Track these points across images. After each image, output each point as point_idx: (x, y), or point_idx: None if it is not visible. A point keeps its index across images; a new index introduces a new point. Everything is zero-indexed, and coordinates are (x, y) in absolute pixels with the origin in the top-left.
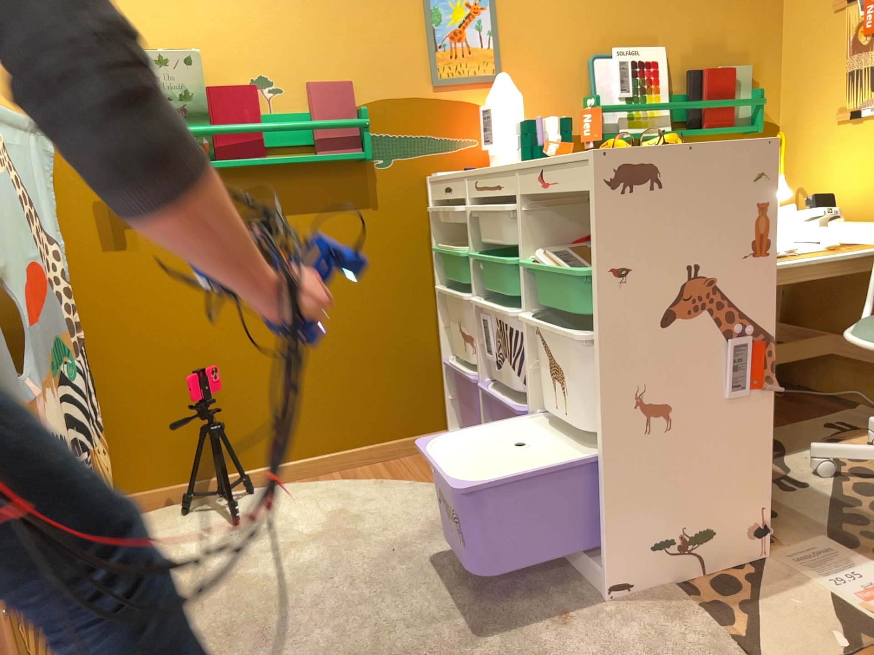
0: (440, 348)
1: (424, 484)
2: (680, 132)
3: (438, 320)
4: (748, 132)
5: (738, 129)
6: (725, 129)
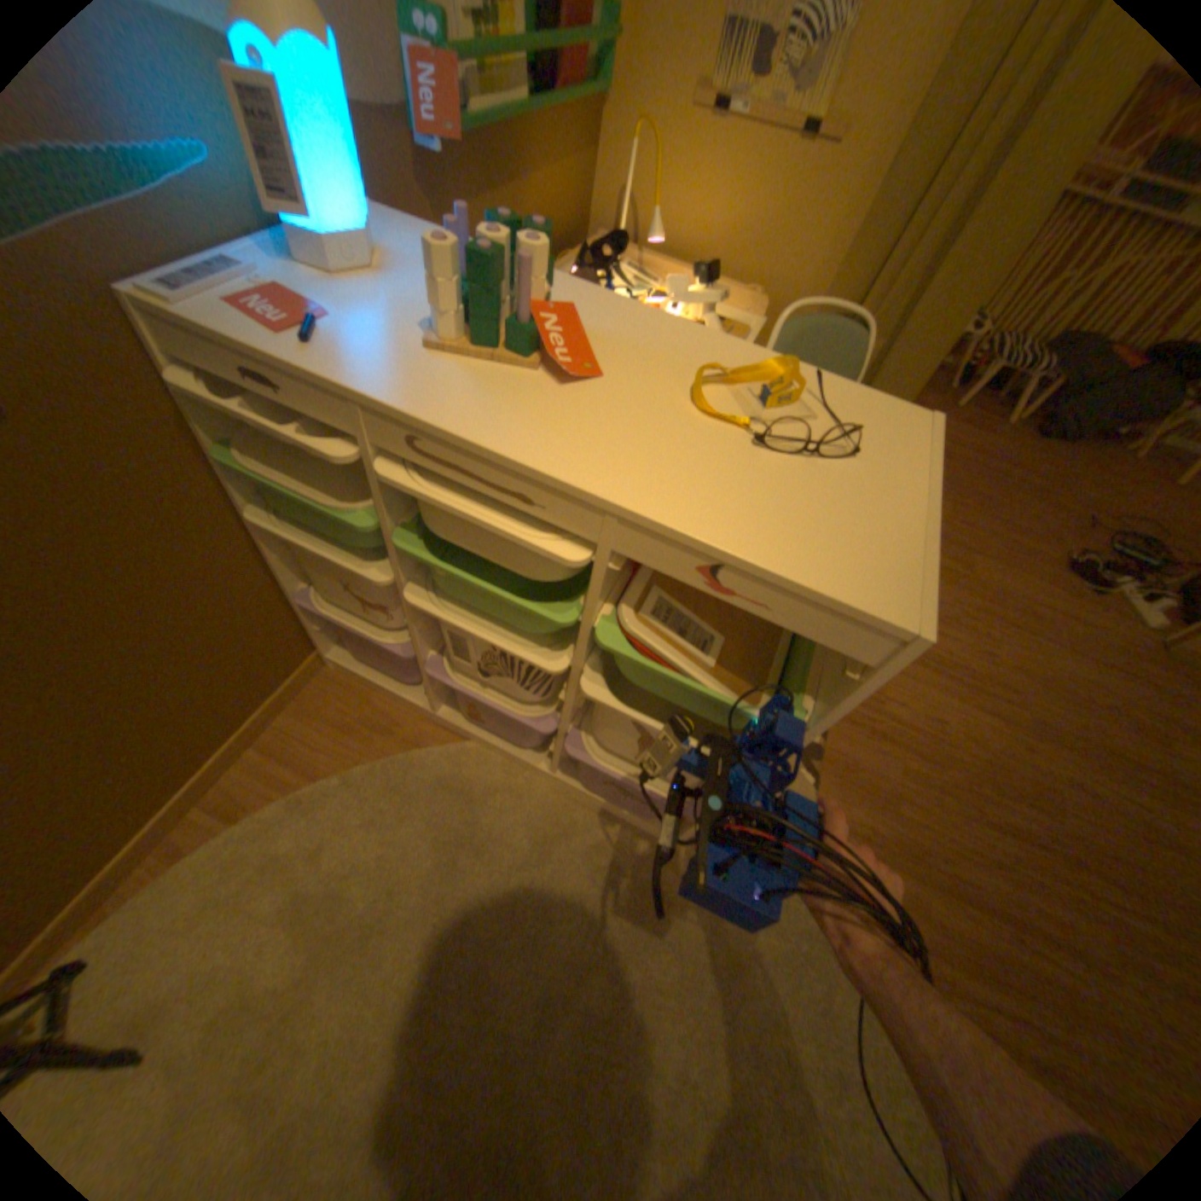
0: (276, 579)
1: (363, 767)
2: (543, 102)
3: (259, 548)
4: (590, 83)
5: (593, 88)
6: (583, 91)
